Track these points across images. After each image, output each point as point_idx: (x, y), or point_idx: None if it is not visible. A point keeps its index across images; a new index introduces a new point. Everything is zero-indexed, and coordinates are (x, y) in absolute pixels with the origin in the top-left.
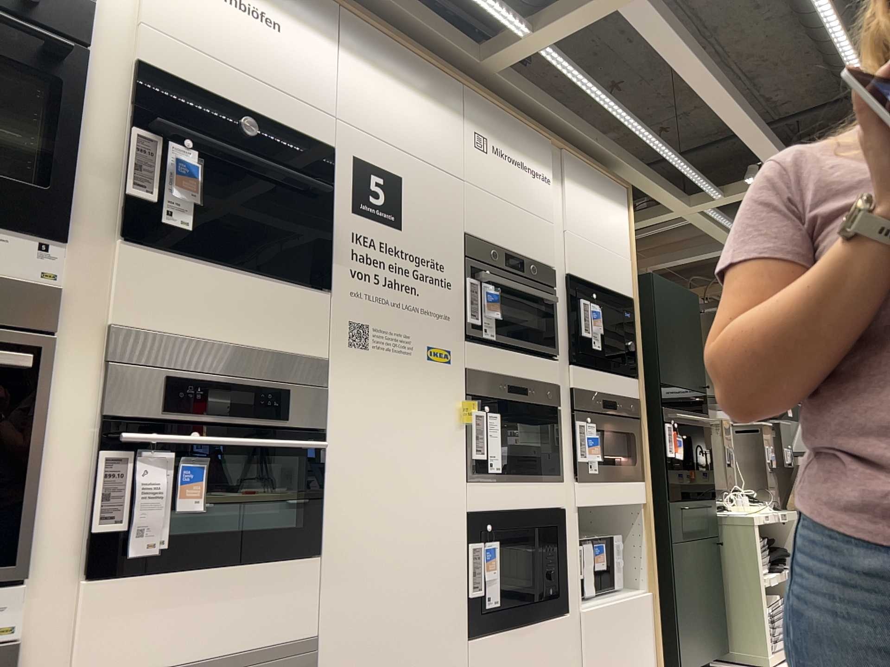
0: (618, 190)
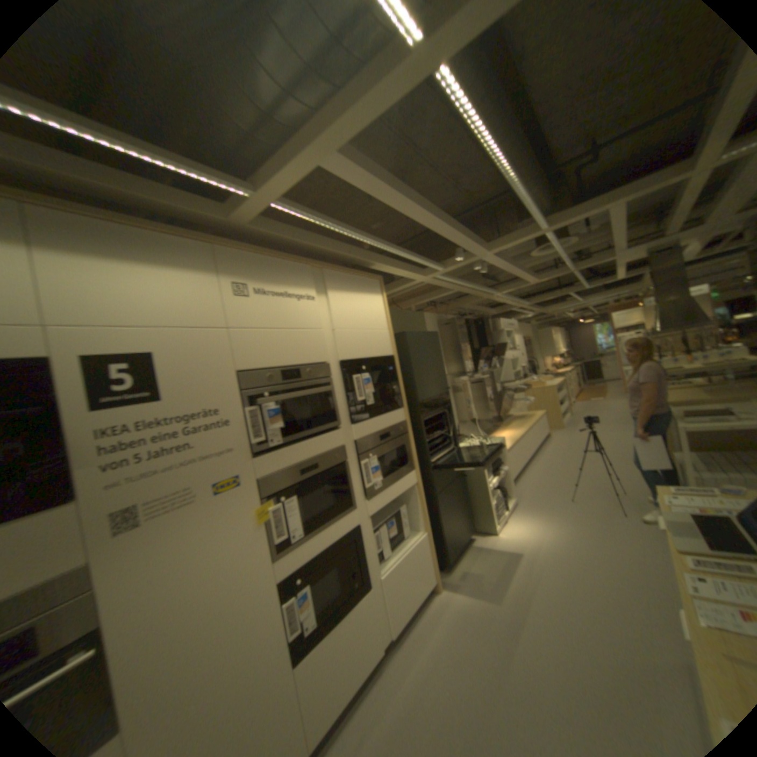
0: (374, 283)
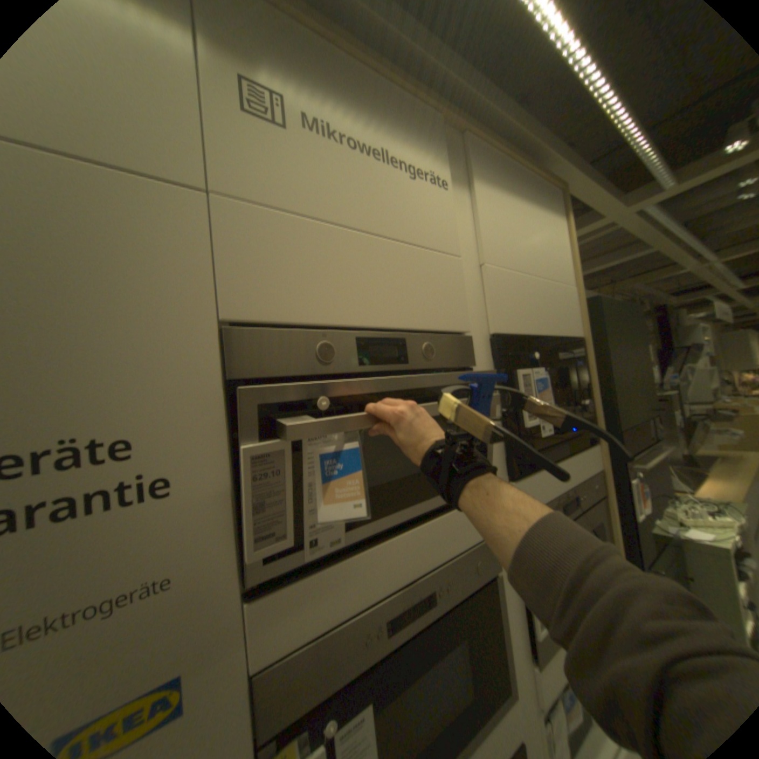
0: (554, 190)
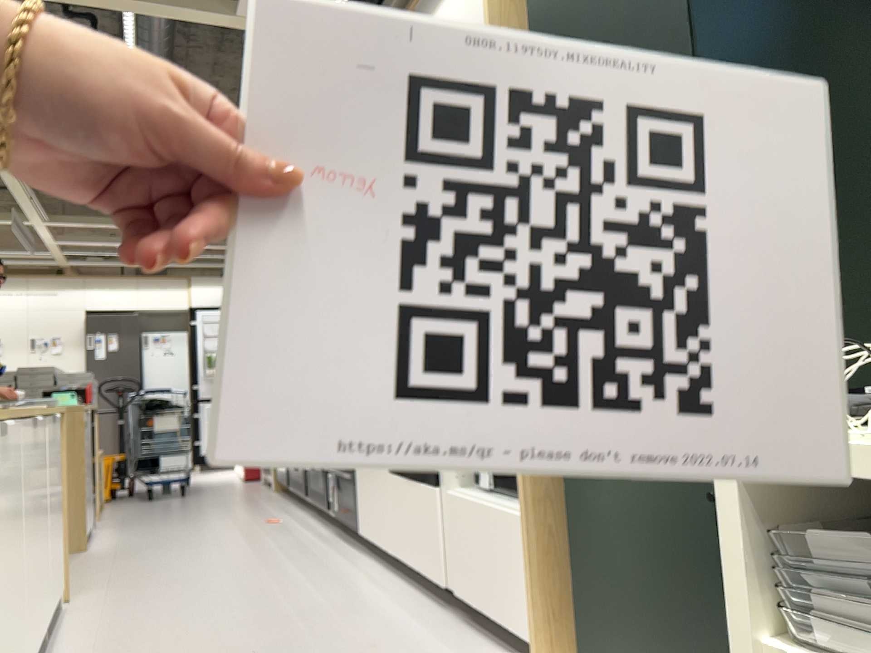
0: None
